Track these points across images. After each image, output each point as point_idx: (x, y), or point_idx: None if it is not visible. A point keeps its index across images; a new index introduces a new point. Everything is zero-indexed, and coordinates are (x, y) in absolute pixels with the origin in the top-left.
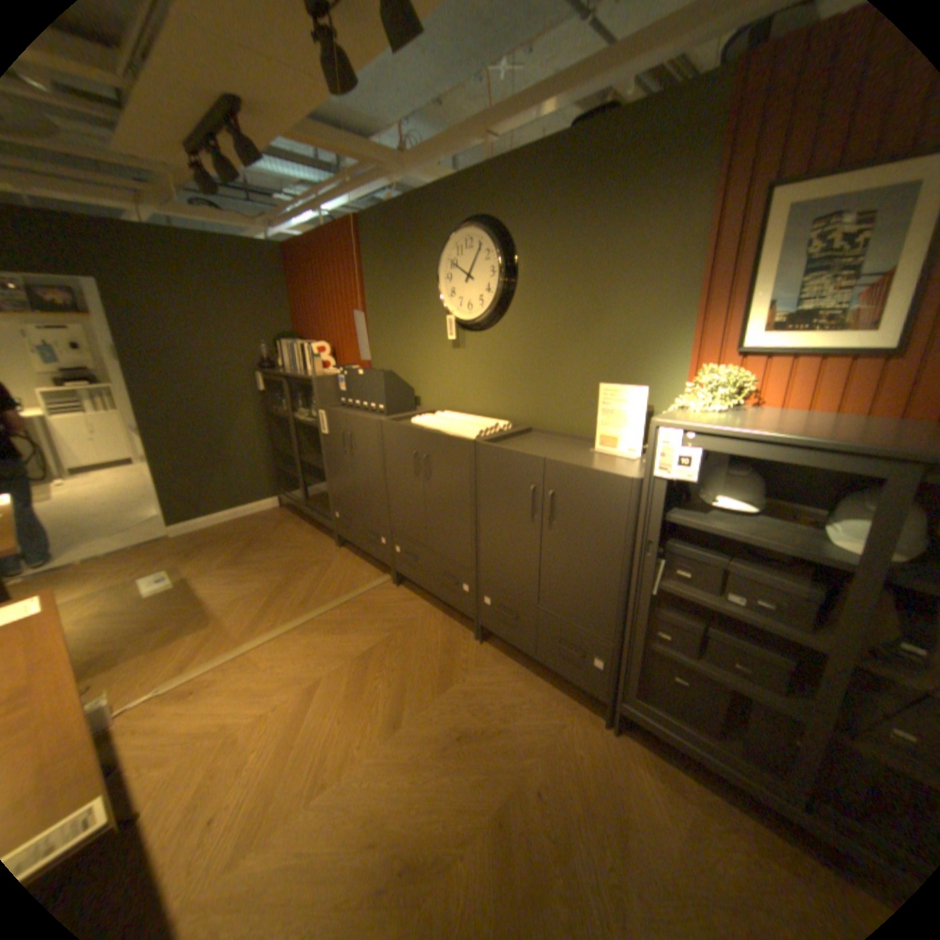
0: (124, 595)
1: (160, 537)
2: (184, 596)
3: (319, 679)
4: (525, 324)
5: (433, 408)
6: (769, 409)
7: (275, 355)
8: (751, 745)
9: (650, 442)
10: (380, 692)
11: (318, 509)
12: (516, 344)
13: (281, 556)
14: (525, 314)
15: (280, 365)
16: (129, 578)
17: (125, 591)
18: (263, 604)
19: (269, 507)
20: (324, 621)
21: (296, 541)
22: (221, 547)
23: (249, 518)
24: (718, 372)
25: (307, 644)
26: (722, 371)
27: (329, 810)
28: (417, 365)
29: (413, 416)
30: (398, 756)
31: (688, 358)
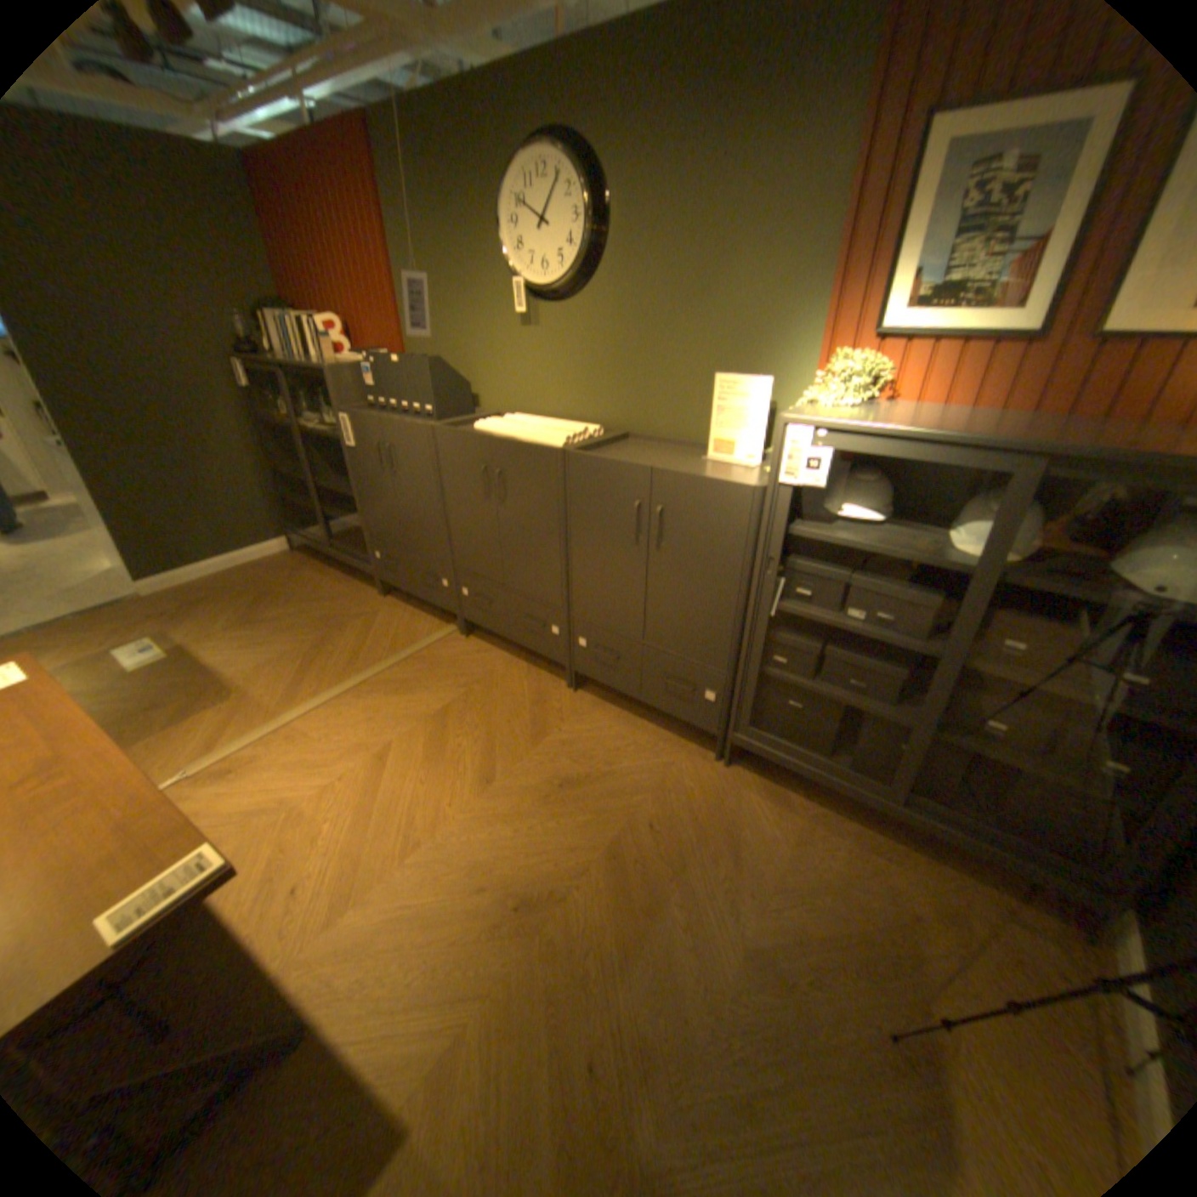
0: (101, 670)
1: (130, 596)
2: (187, 666)
3: (390, 743)
4: (620, 292)
5: (498, 410)
6: (904, 402)
7: (258, 333)
8: (860, 756)
9: (776, 442)
10: (466, 749)
11: (350, 549)
12: (609, 320)
13: (309, 611)
14: (620, 277)
15: (268, 349)
16: (101, 649)
17: (101, 665)
18: (299, 668)
19: (277, 552)
20: (383, 681)
21: (325, 592)
22: (222, 604)
23: (251, 567)
24: (852, 358)
25: (366, 707)
26: (857, 357)
27: (428, 865)
28: (472, 349)
29: (473, 420)
30: (497, 808)
31: (820, 340)
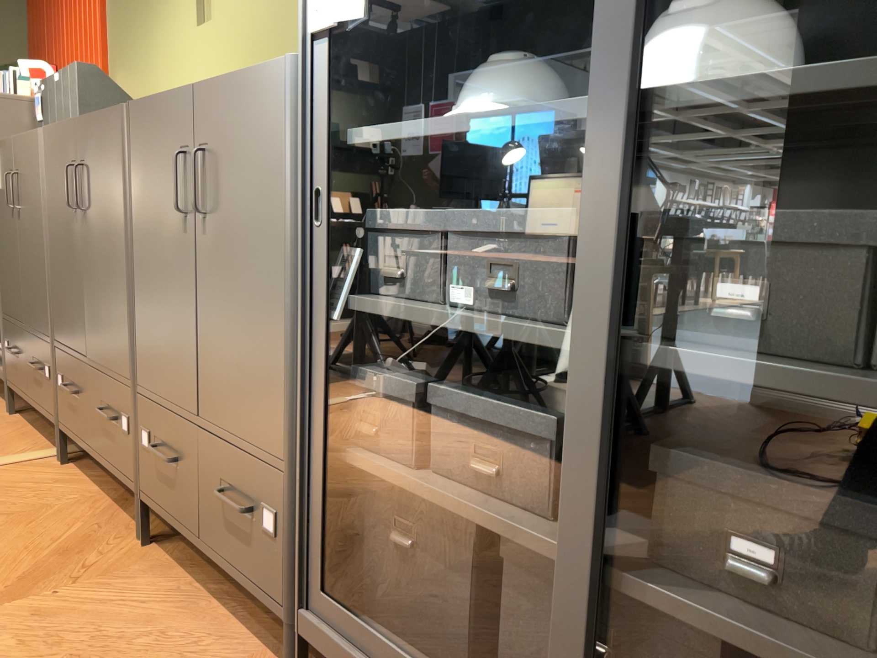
0: None
1: None
2: None
3: None
4: None
5: None
6: None
7: None
8: None
9: None
10: None
11: None
12: None
13: None
14: None
15: None
16: None
17: None
18: None
19: None
20: None
21: None
22: None
23: None
24: None
25: None
26: None
27: None
28: (159, 75)
29: None
30: None
31: None
